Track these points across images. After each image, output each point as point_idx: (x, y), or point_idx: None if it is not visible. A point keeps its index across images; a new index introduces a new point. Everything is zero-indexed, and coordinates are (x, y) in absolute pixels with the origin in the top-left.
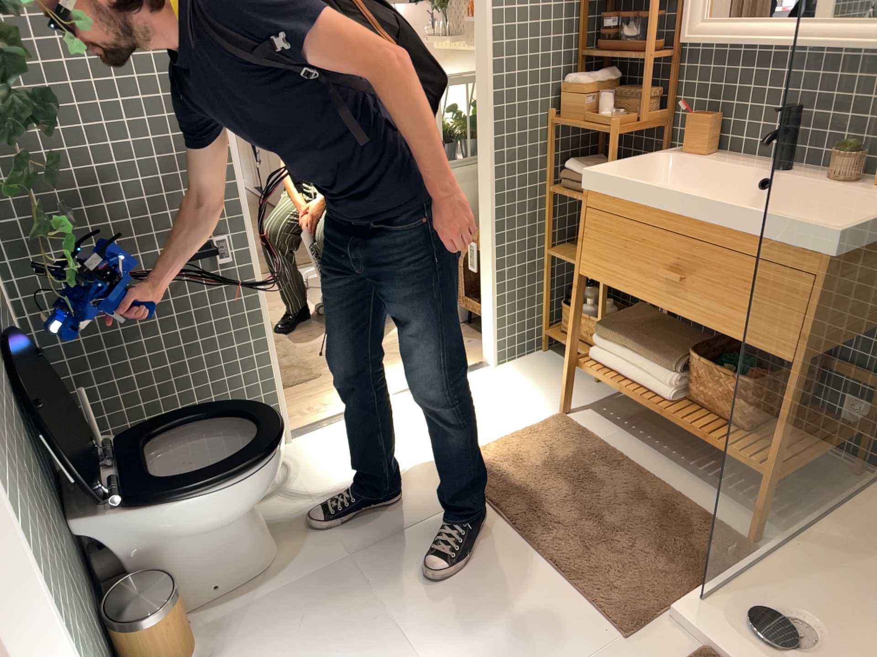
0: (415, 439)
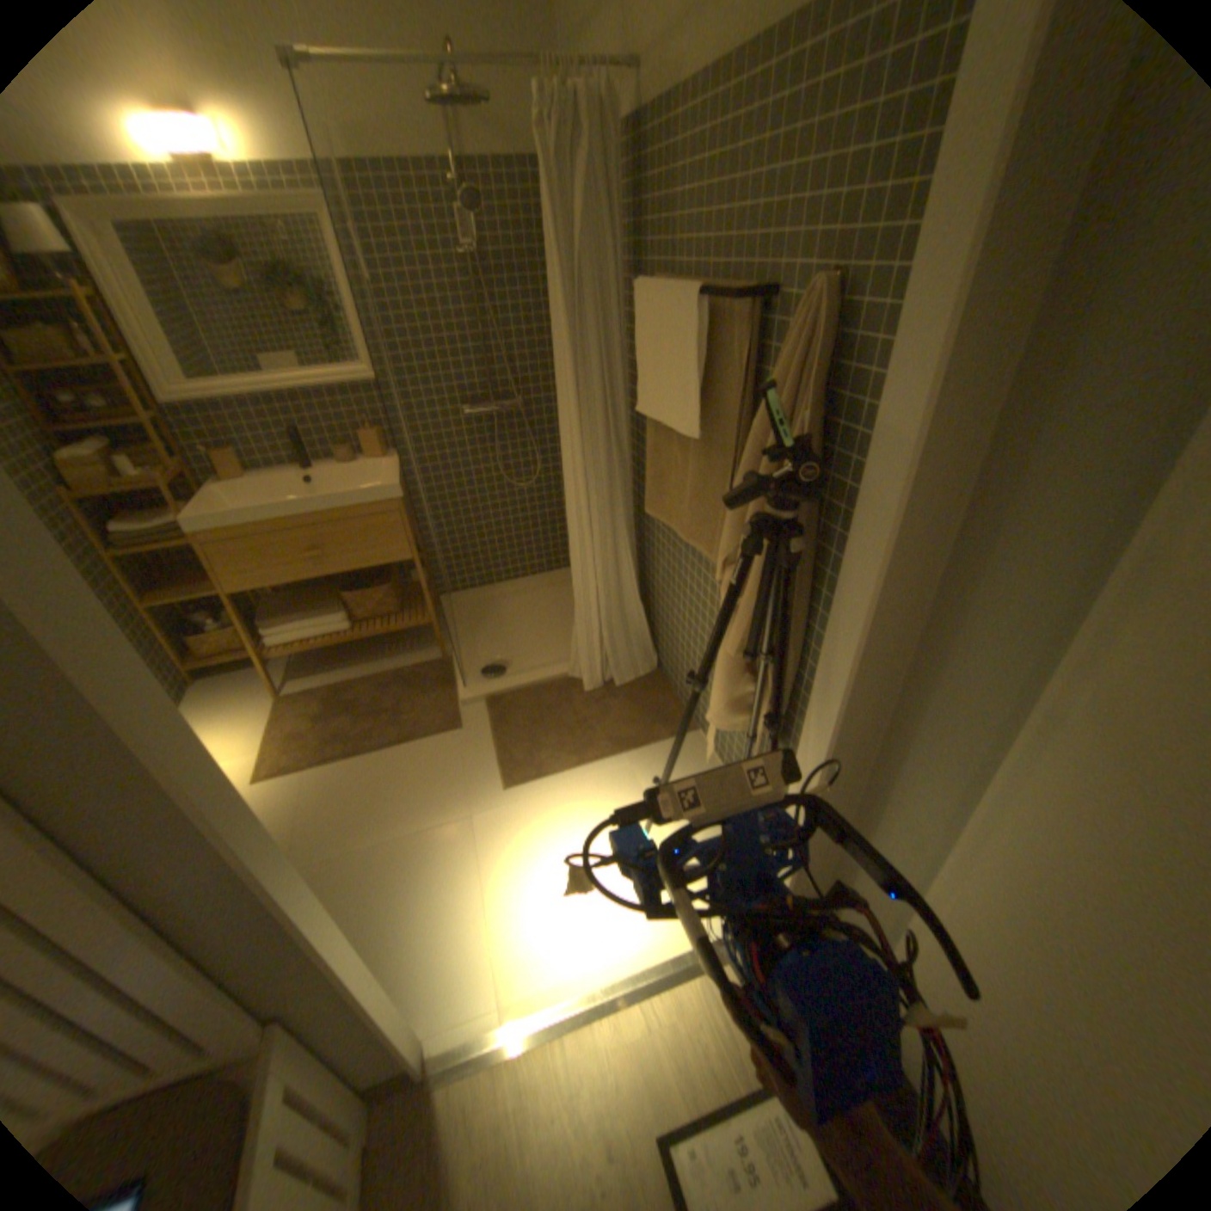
0: None
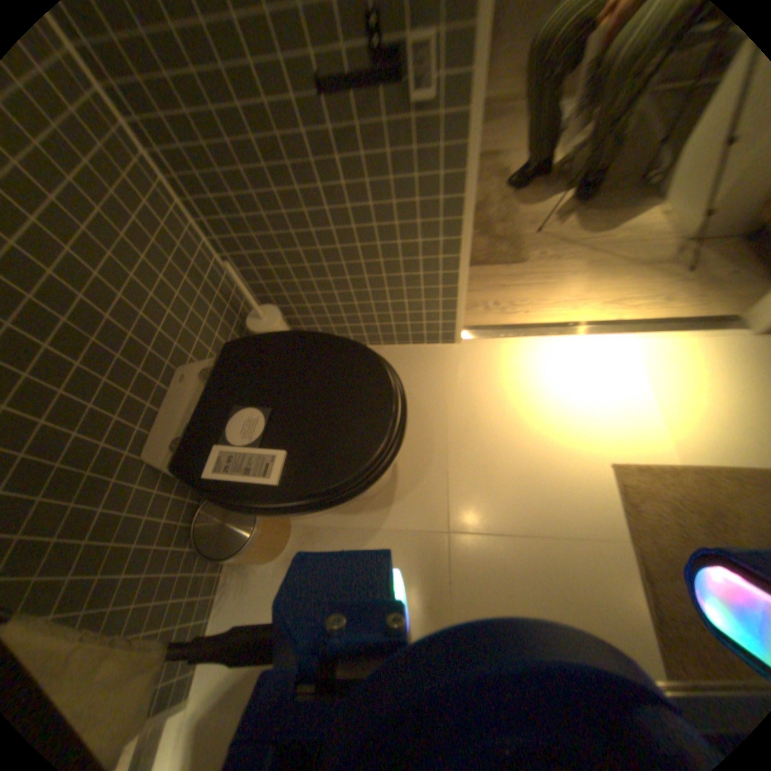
0: (592, 402)
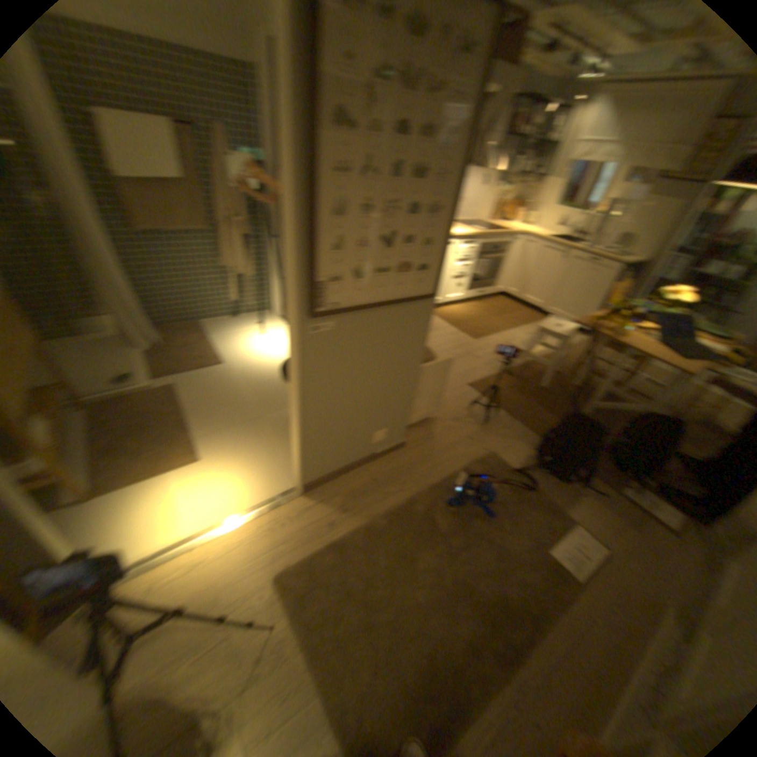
0: (214, 481)
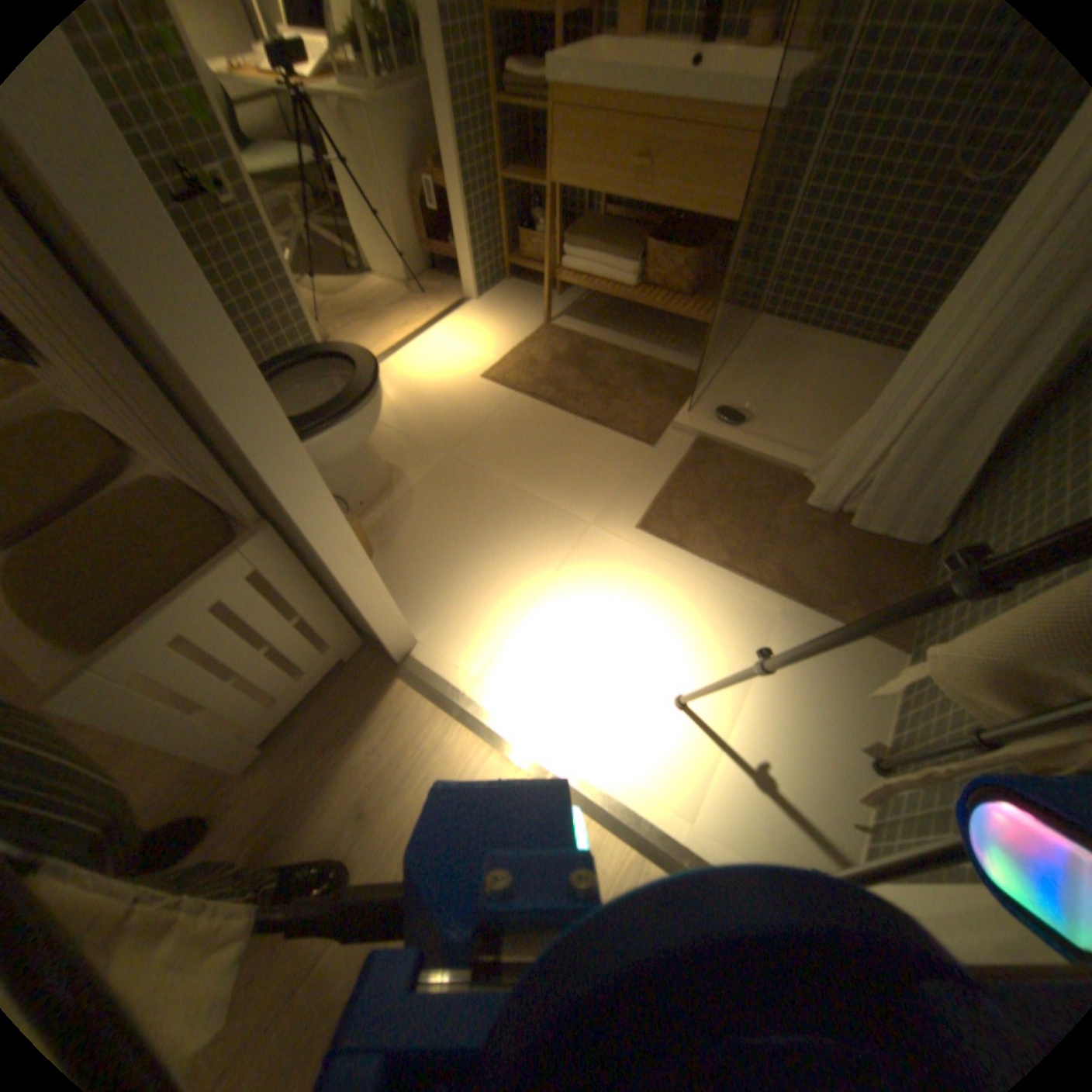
0: (442, 364)
